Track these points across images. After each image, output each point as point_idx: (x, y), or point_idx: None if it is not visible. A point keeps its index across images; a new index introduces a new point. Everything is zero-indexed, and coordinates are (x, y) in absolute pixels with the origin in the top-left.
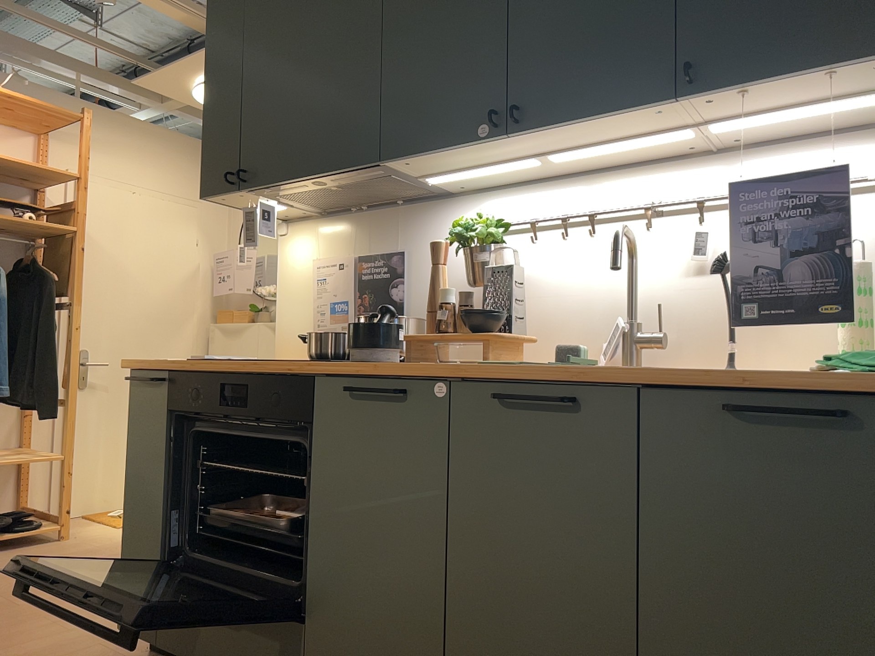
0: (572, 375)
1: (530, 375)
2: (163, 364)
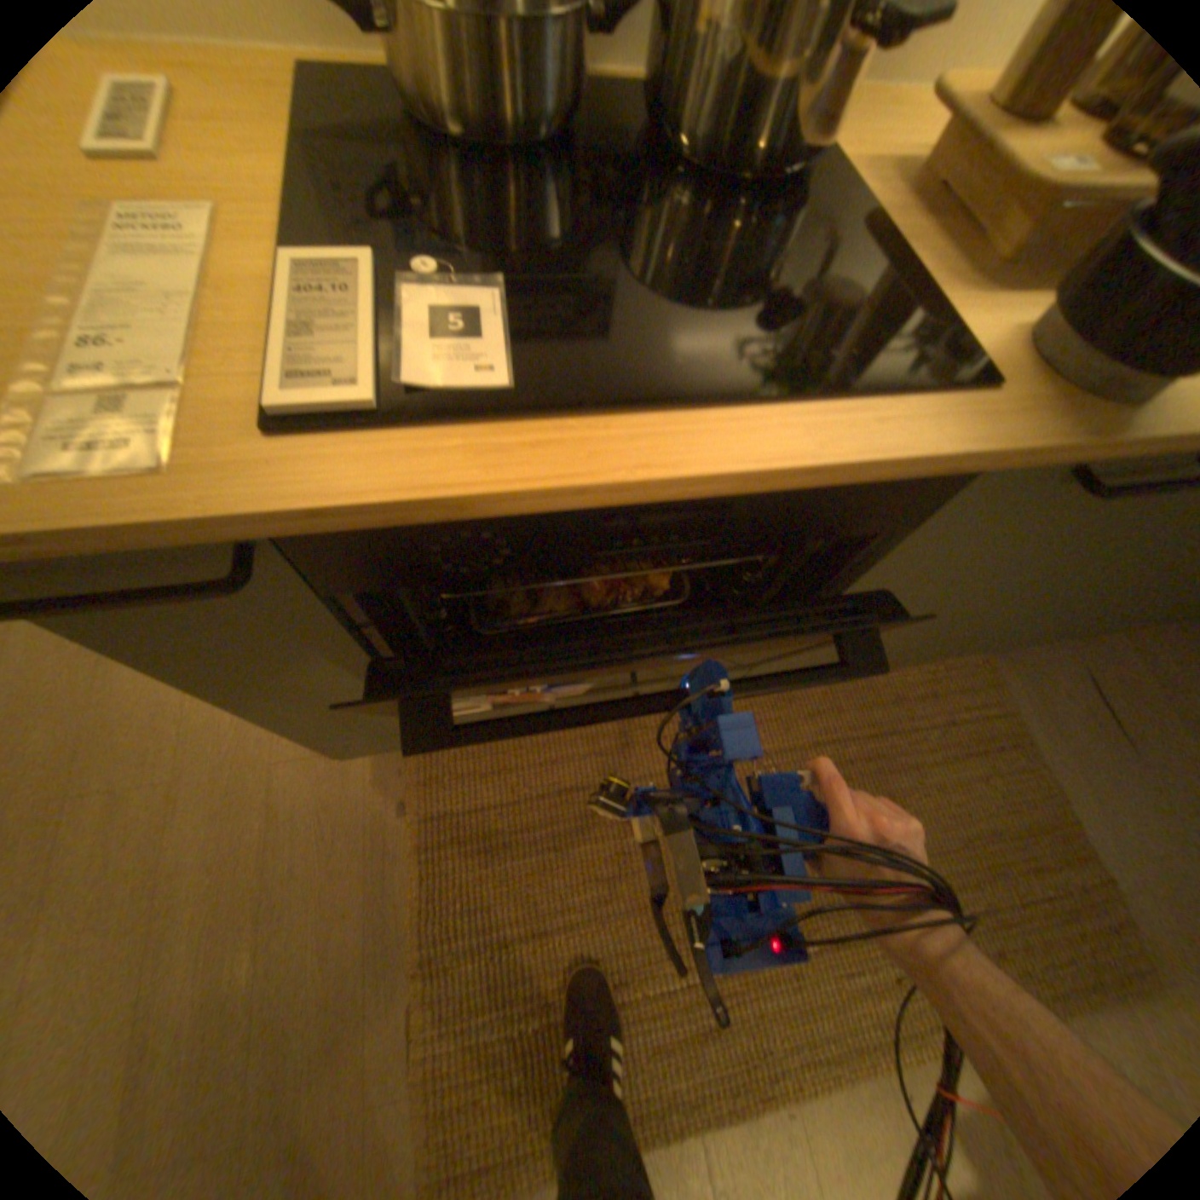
0: None
1: None
2: (230, 531)
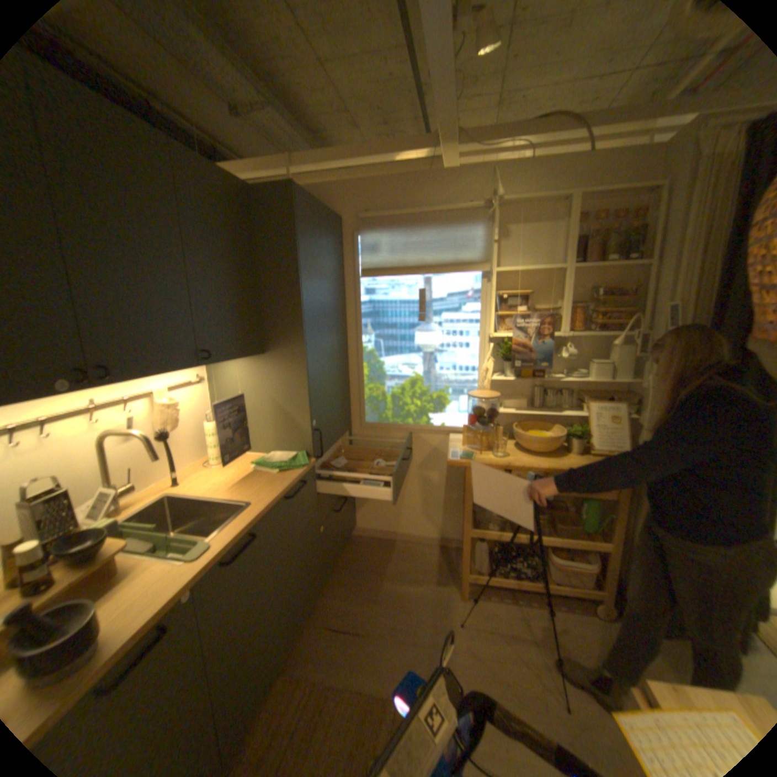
0: (250, 525)
1: (228, 541)
2: None
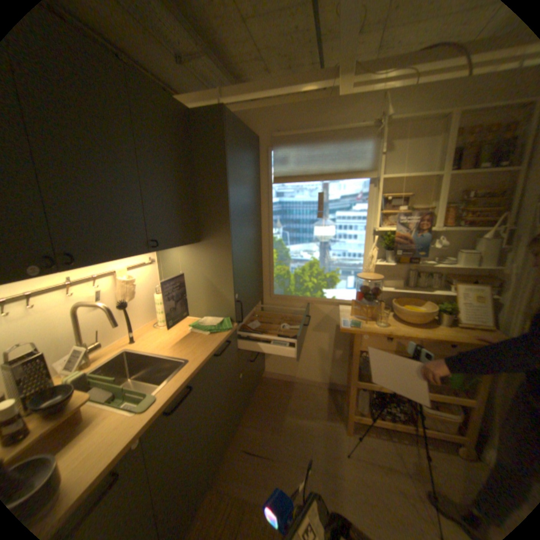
0: (187, 380)
1: (170, 395)
2: None
